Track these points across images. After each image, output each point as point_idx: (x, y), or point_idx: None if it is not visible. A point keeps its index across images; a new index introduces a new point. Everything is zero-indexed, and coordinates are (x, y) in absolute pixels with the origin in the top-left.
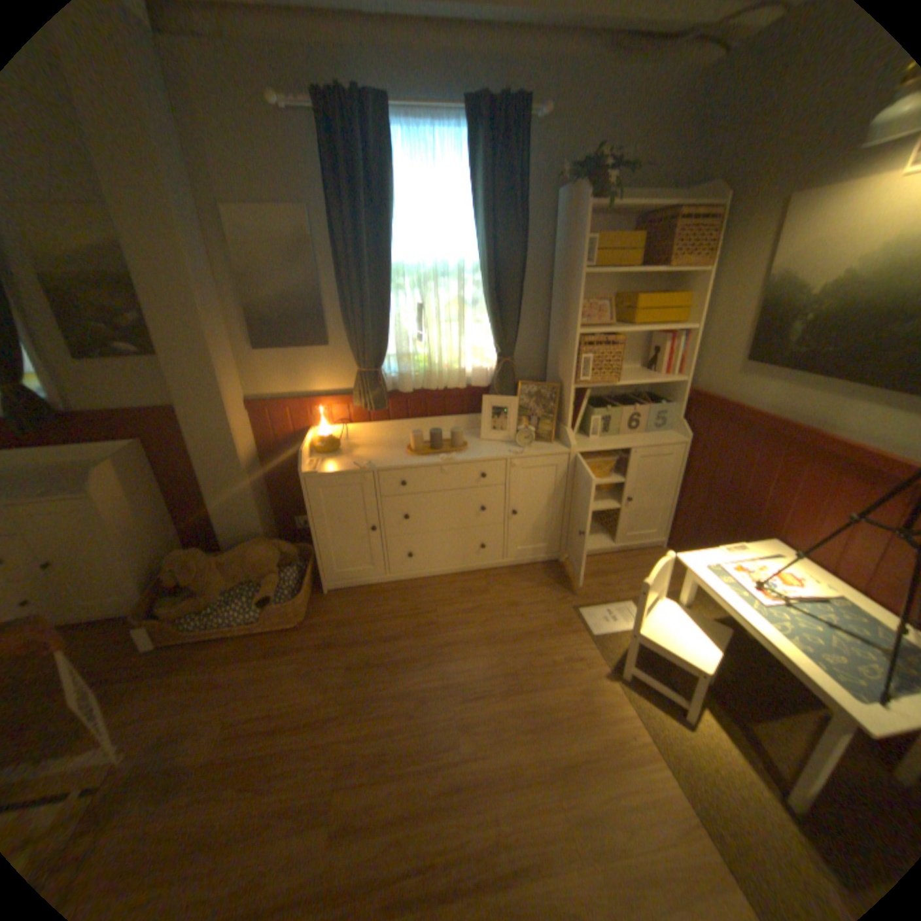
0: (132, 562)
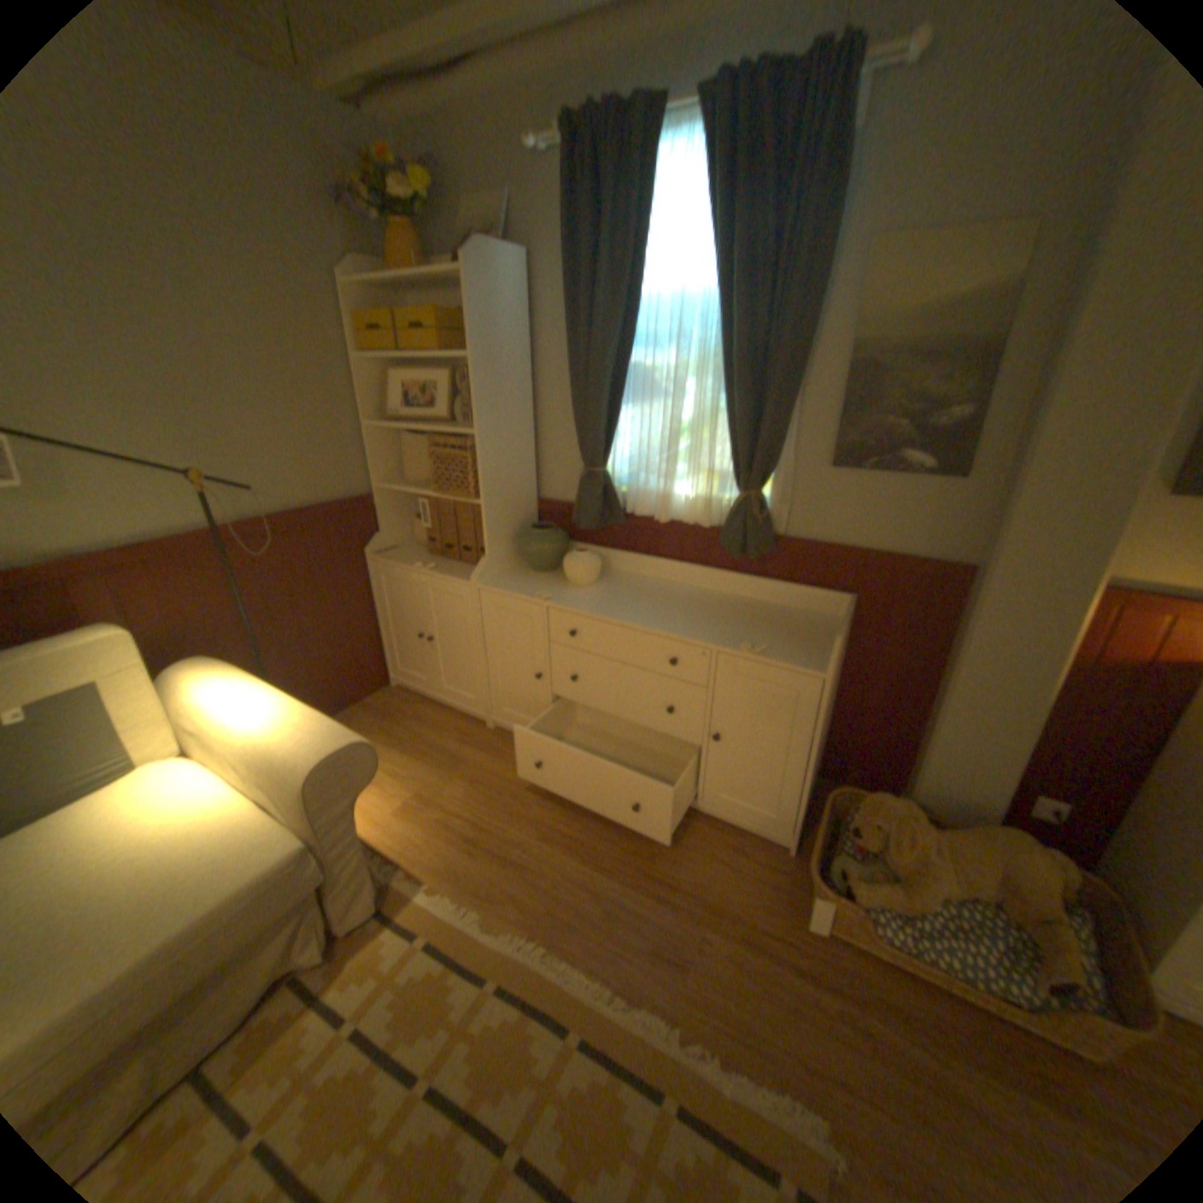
0: (812, 778)
